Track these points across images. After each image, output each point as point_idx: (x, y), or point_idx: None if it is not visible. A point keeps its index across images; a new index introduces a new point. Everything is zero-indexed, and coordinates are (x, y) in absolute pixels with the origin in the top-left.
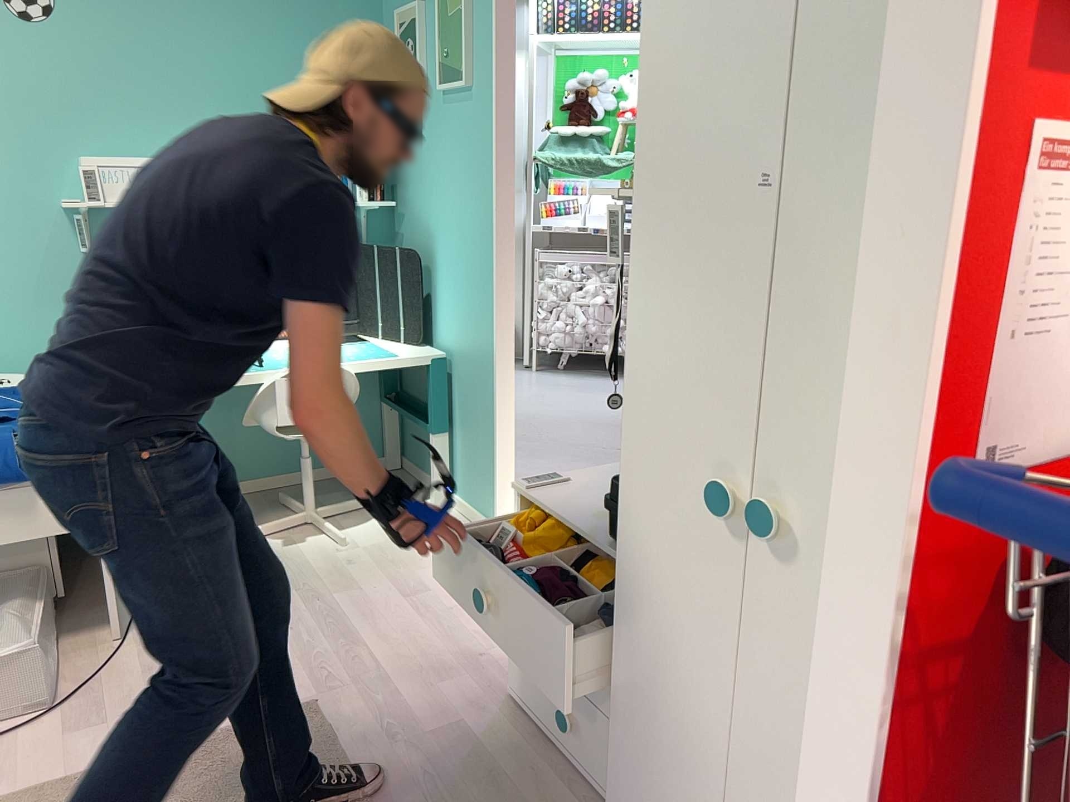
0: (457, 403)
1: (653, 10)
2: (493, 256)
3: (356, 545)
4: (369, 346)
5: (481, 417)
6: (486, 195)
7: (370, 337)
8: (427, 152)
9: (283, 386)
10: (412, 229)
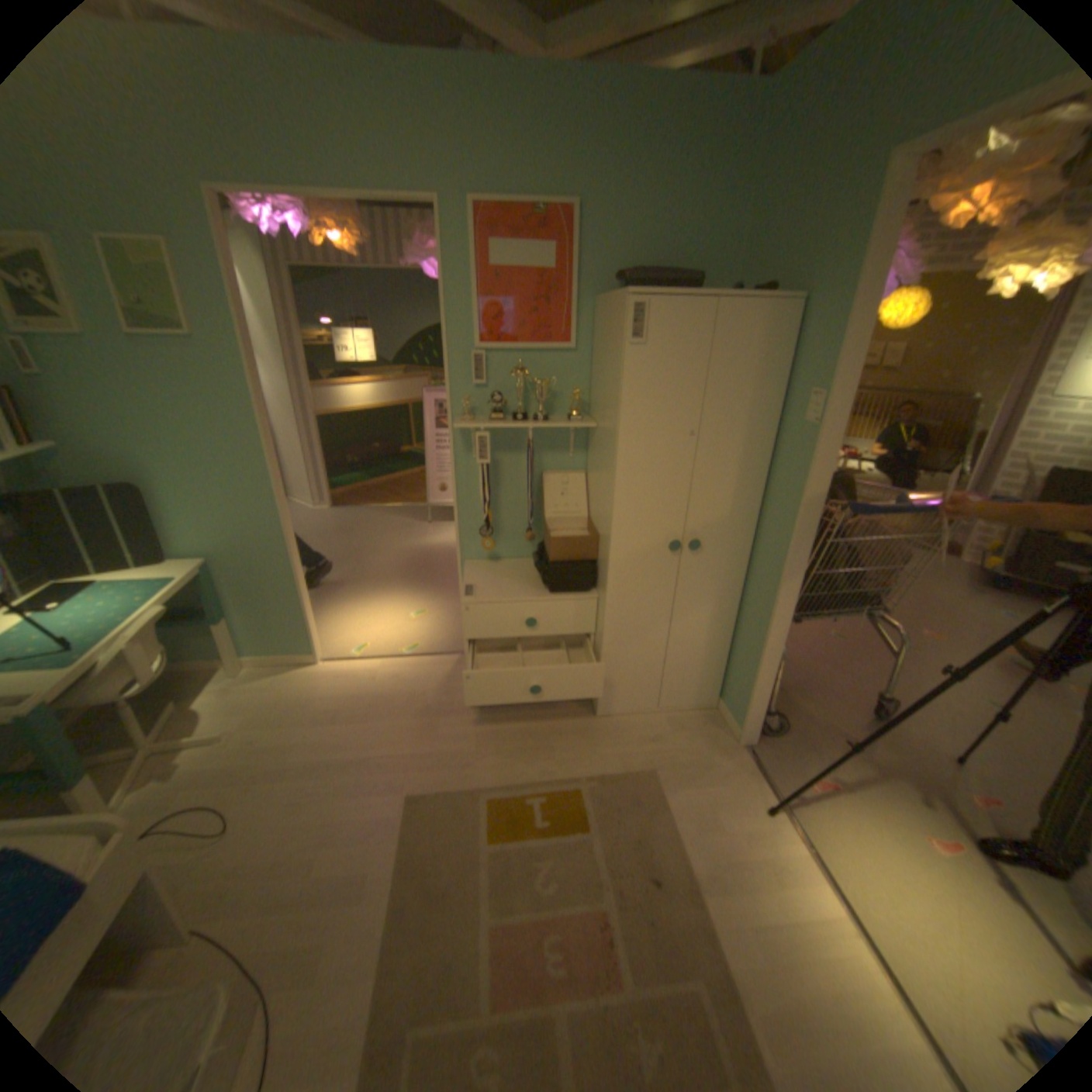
0: (227, 592)
1: (622, 363)
2: (265, 472)
3: (227, 734)
4: (108, 584)
5: (272, 590)
6: (242, 427)
7: (76, 578)
8: (100, 389)
9: (118, 653)
10: (83, 463)
